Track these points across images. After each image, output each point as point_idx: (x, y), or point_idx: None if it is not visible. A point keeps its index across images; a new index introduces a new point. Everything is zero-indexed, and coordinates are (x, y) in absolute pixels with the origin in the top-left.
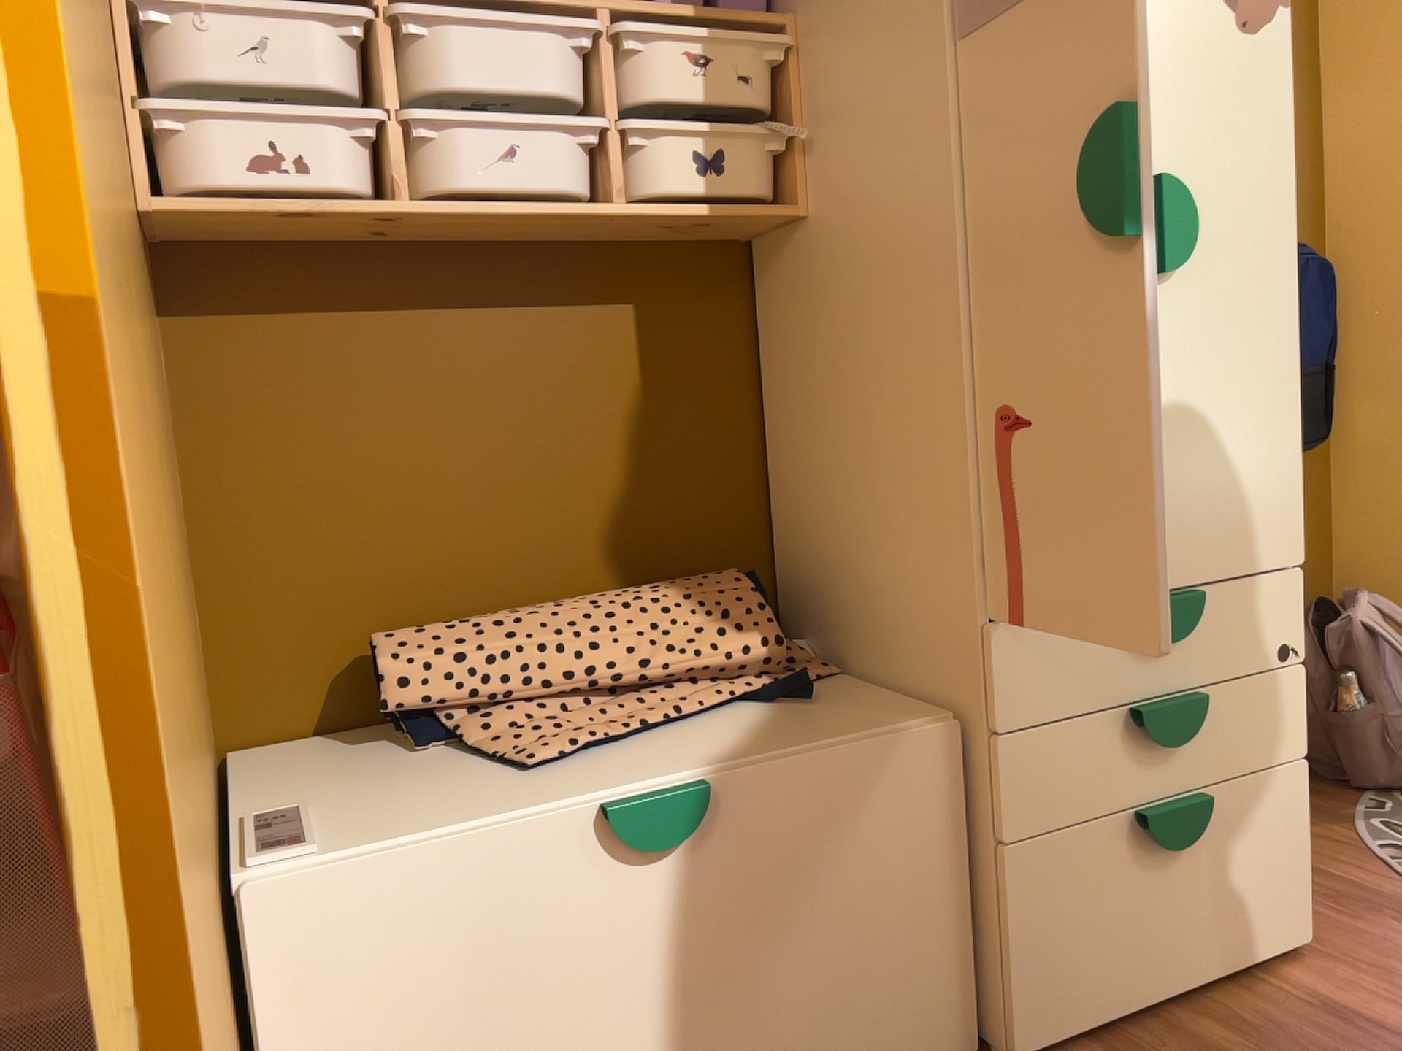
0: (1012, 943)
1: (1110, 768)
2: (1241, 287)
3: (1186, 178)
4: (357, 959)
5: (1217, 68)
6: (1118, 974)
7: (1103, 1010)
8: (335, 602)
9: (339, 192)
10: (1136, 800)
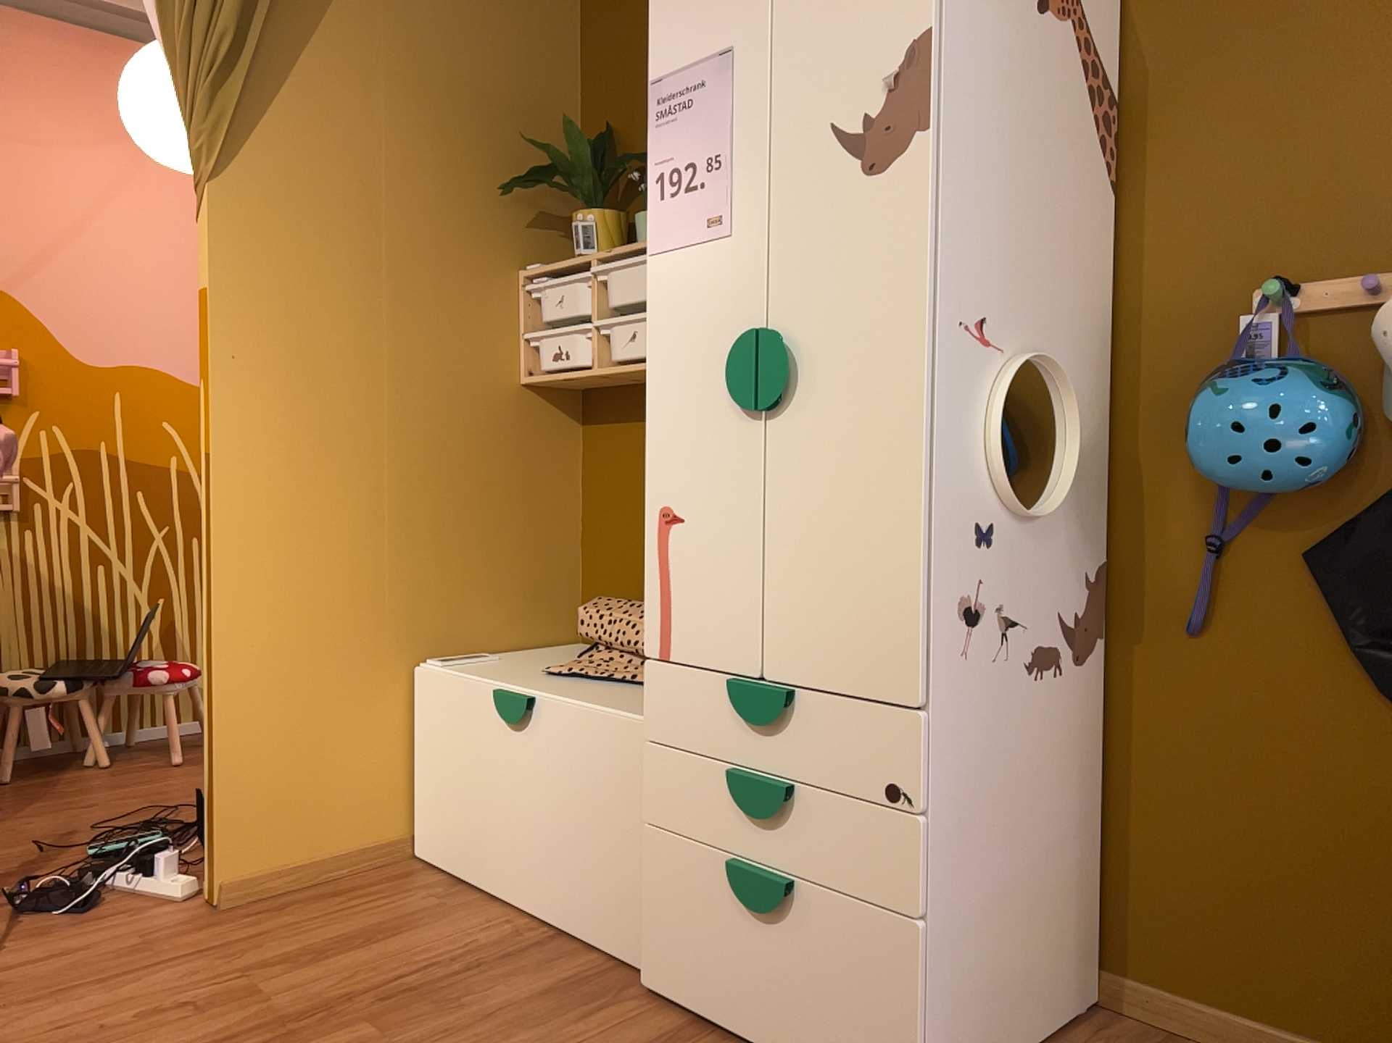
0: (642, 897)
1: (714, 810)
2: (854, 417)
3: (801, 322)
4: (434, 713)
5: (838, 217)
6: (712, 985)
7: (699, 1005)
8: (620, 578)
9: (580, 364)
10: (731, 849)
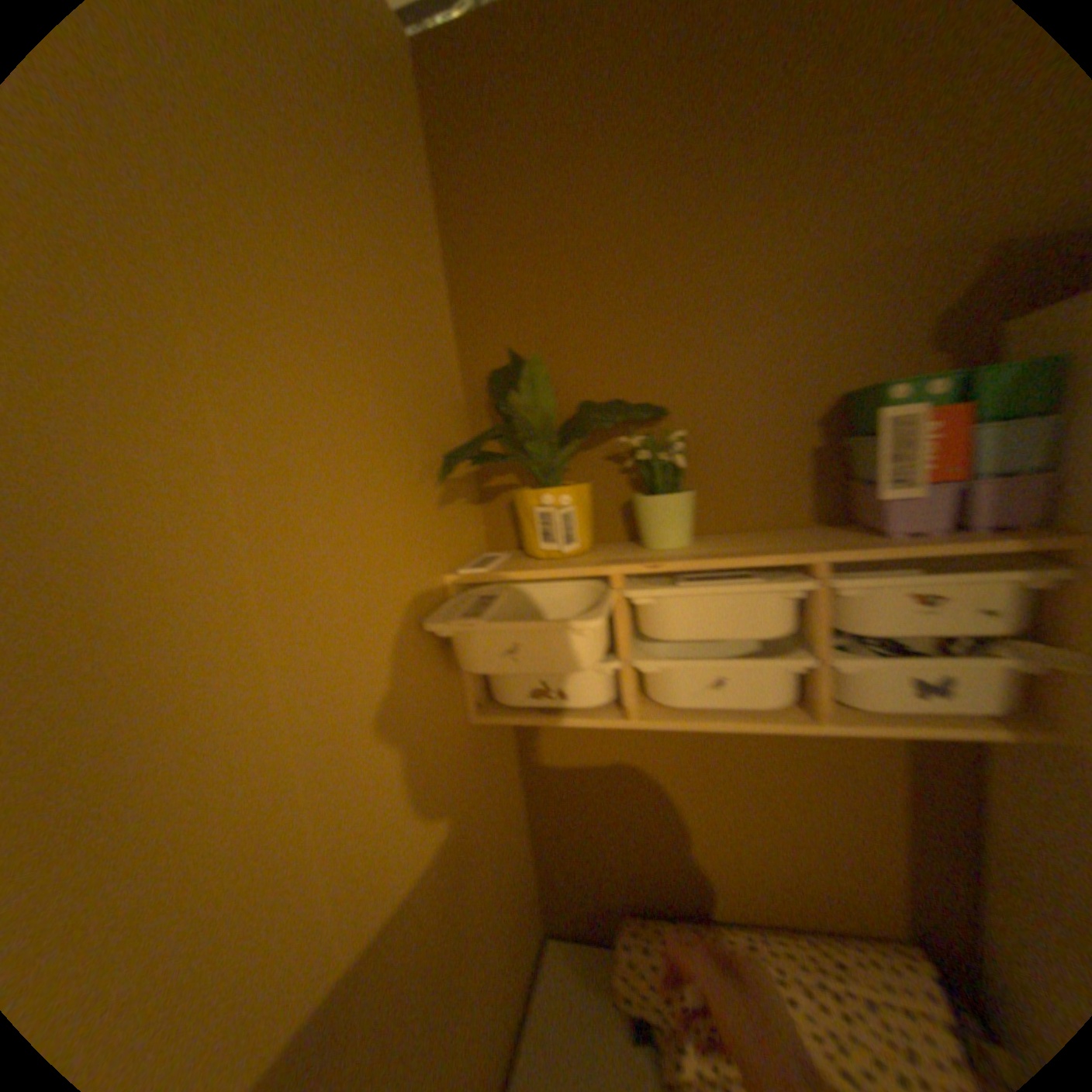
0: None
1: None
2: None
3: None
4: None
5: None
6: None
7: None
8: (605, 876)
9: (588, 704)
10: None
